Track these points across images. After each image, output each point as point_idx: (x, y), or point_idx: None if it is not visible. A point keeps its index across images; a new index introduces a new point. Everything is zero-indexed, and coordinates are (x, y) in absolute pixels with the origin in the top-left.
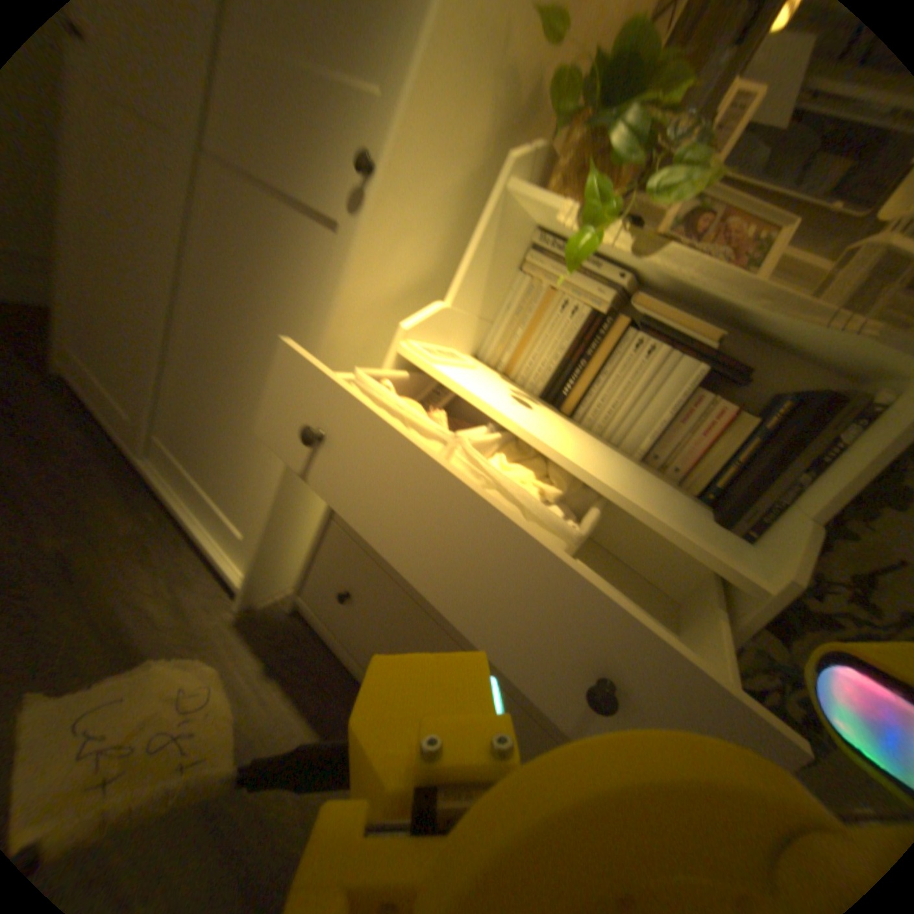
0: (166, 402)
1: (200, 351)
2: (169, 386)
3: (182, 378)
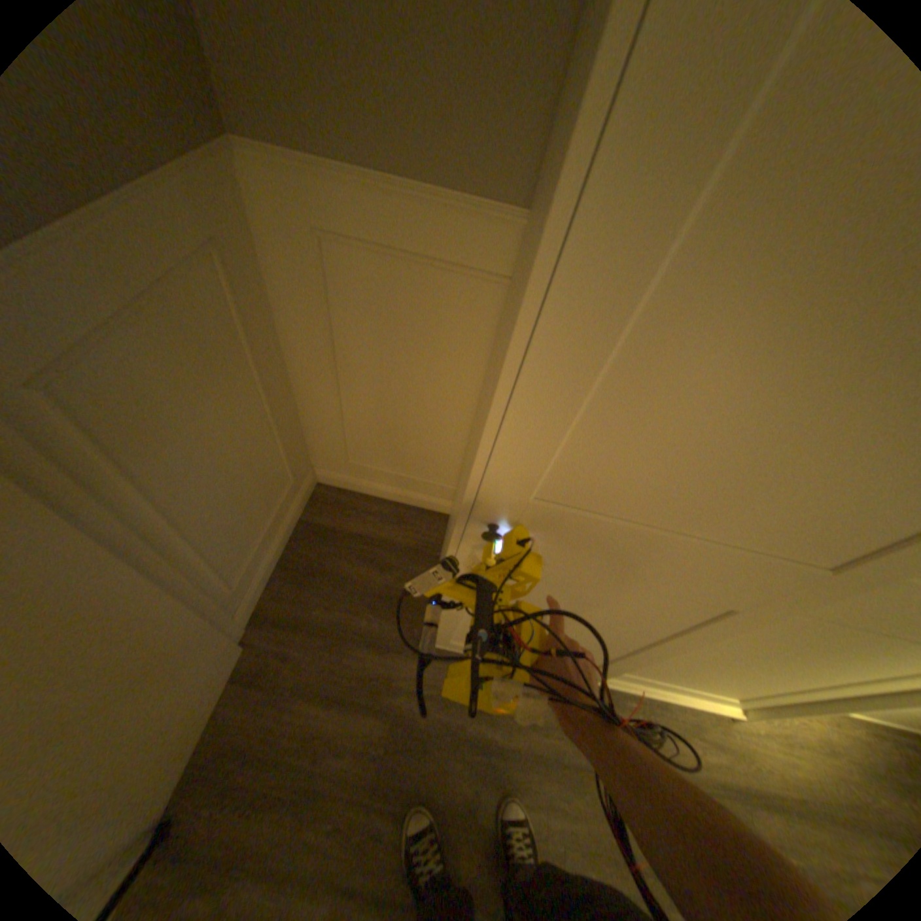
0: (642, 666)
1: (716, 662)
2: (651, 663)
3: (677, 664)
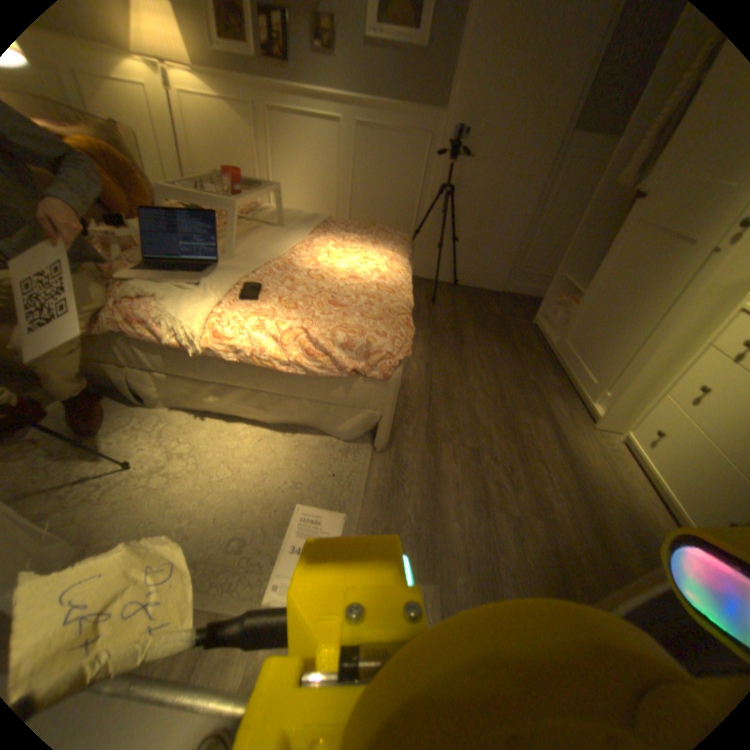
0: (592, 335)
1: (621, 311)
2: (597, 327)
3: (606, 324)
